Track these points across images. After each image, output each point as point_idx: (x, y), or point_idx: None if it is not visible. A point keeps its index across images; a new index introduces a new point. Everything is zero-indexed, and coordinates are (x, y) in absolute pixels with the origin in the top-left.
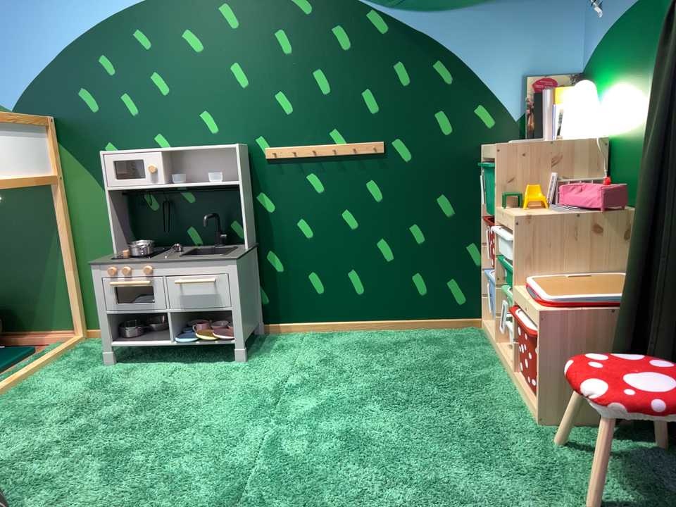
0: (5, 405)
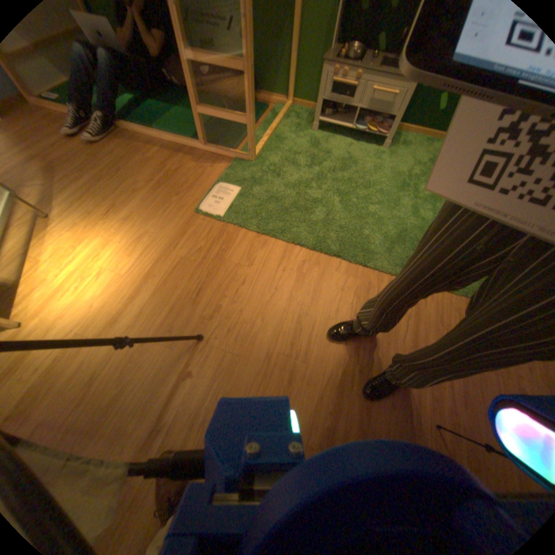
0: (274, 146)
